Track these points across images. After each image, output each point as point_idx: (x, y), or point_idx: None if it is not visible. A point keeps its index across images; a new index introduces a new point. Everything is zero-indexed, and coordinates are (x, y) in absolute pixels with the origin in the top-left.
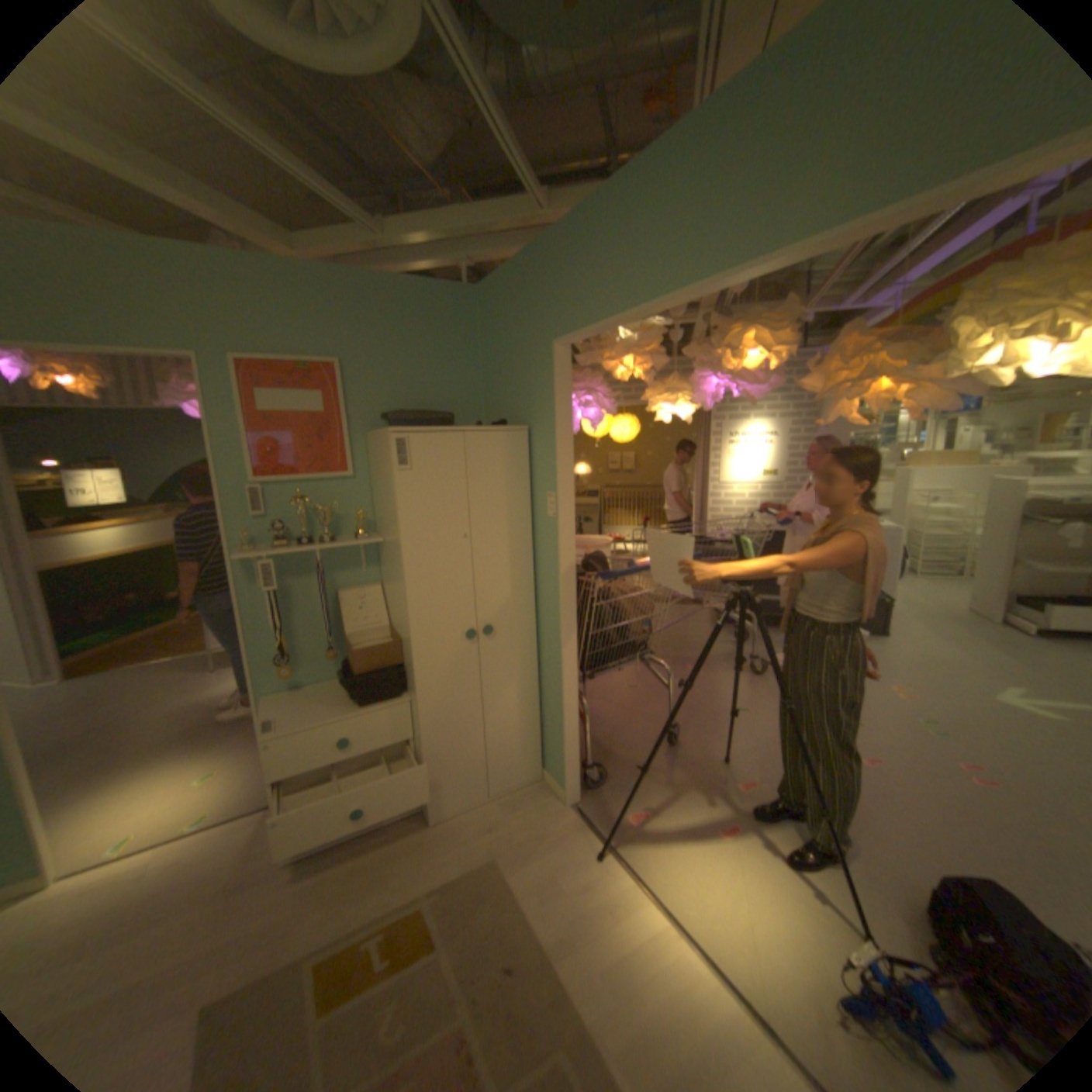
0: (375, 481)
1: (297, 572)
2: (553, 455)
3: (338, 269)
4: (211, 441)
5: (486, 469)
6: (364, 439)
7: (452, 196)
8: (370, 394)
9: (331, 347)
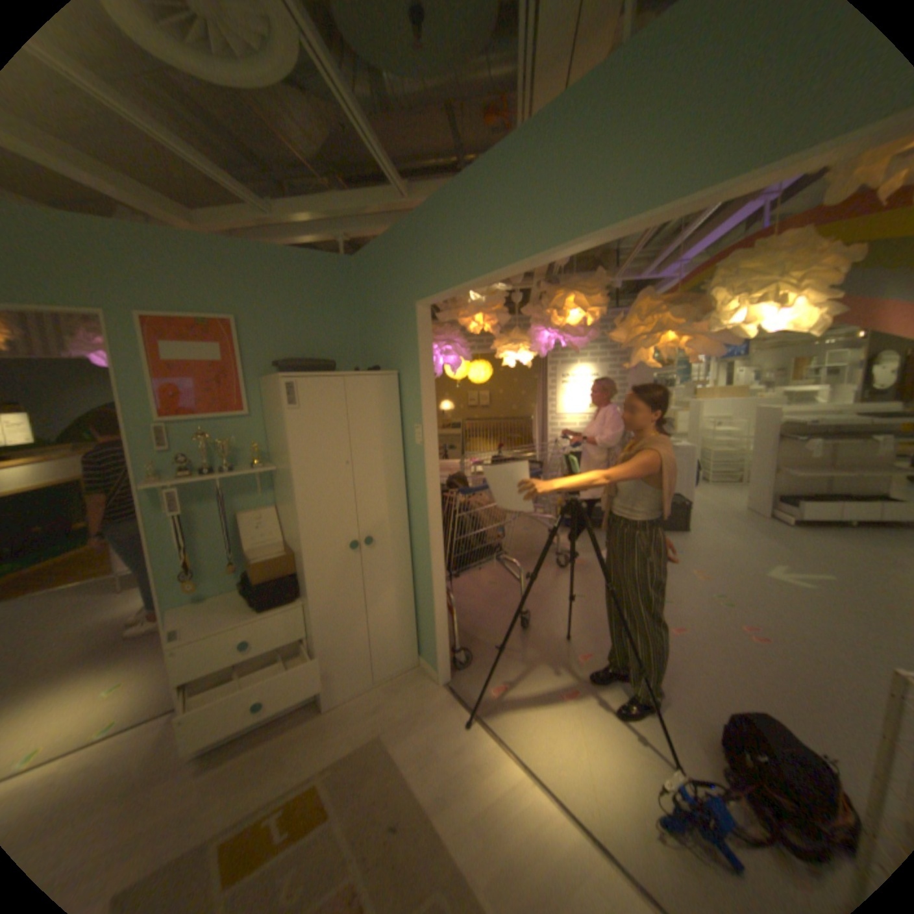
0: (269, 418)
1: (200, 498)
2: (419, 394)
3: (233, 240)
4: (118, 386)
5: (364, 406)
6: (258, 382)
7: (331, 183)
8: (262, 345)
9: (227, 306)
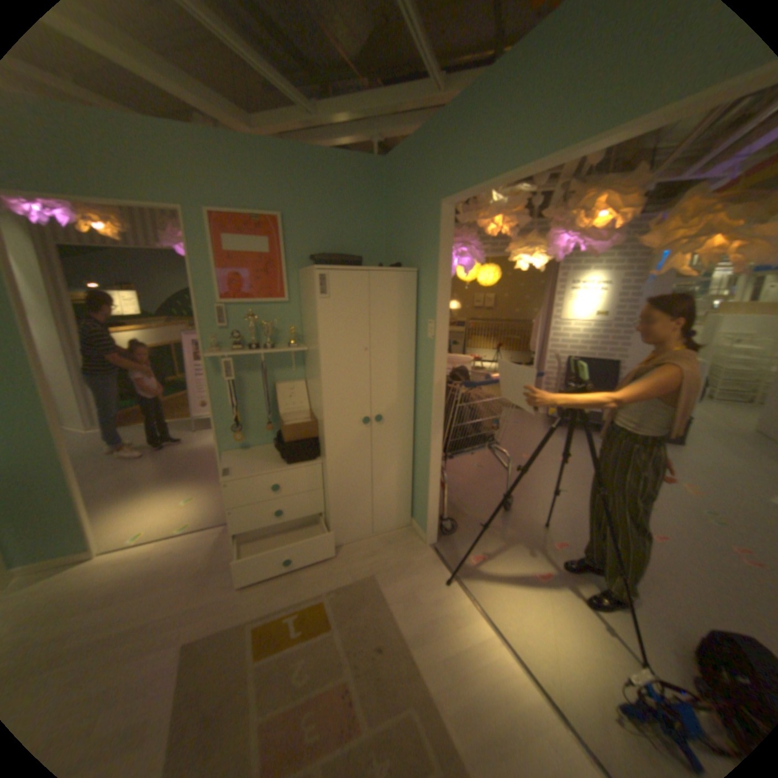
0: (304, 305)
1: (249, 368)
2: (435, 291)
3: (283, 142)
4: (192, 271)
5: (384, 299)
6: (297, 273)
7: (370, 83)
8: (302, 240)
9: (276, 203)
